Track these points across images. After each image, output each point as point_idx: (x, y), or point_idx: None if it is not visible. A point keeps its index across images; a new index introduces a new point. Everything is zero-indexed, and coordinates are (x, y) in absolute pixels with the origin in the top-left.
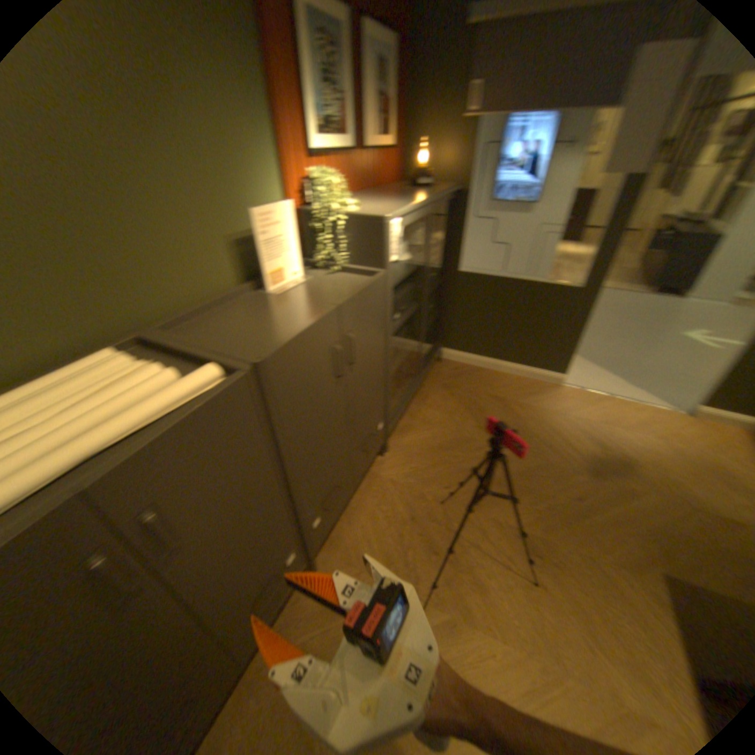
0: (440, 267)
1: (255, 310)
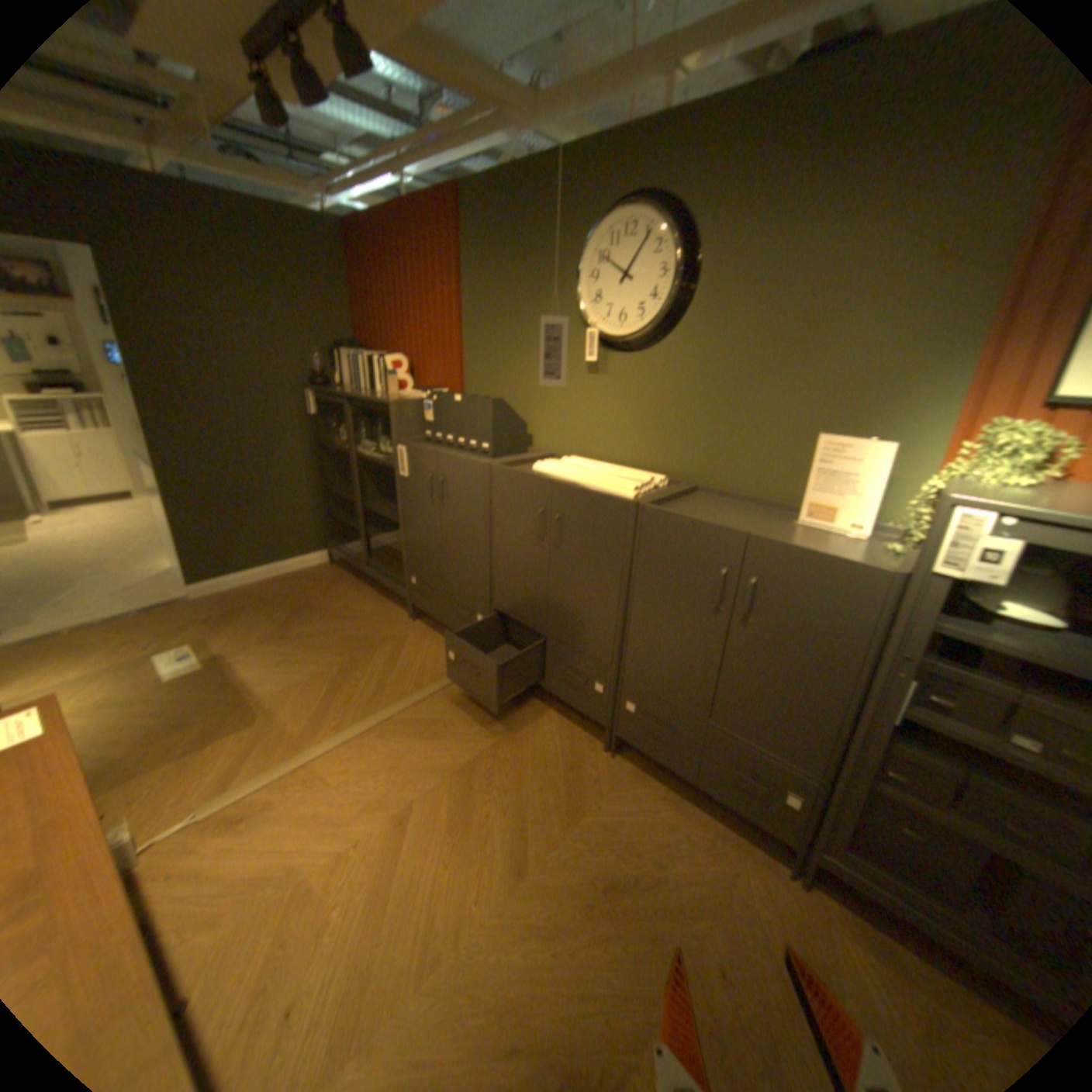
0: None
1: (750, 515)
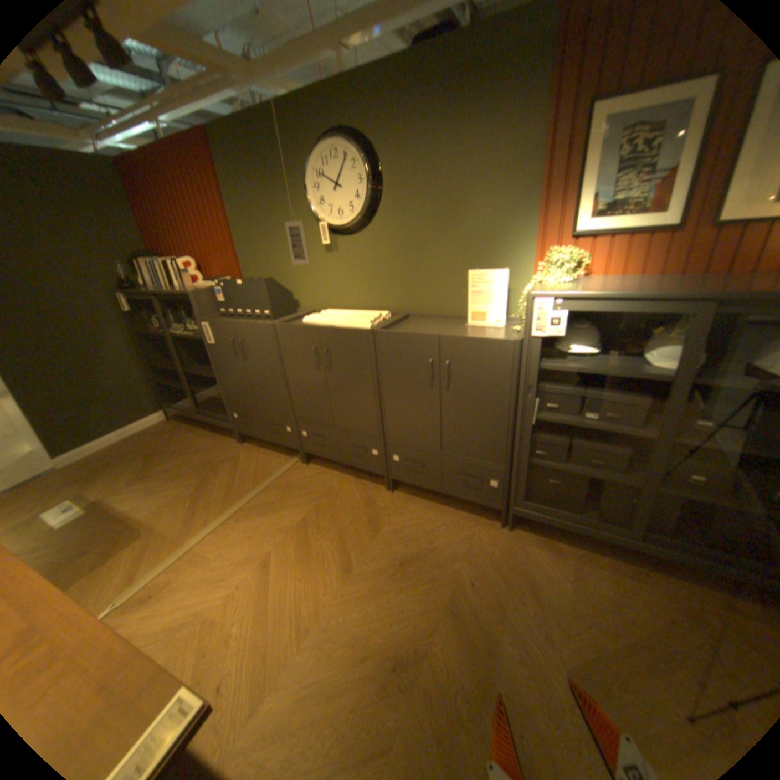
0: None
1: (441, 326)
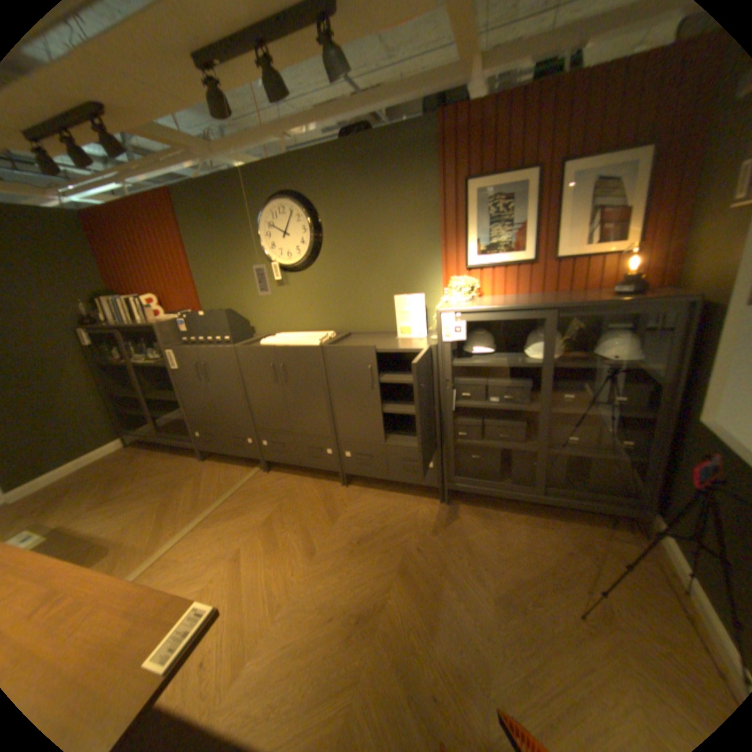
0: (677, 404)
1: (377, 340)
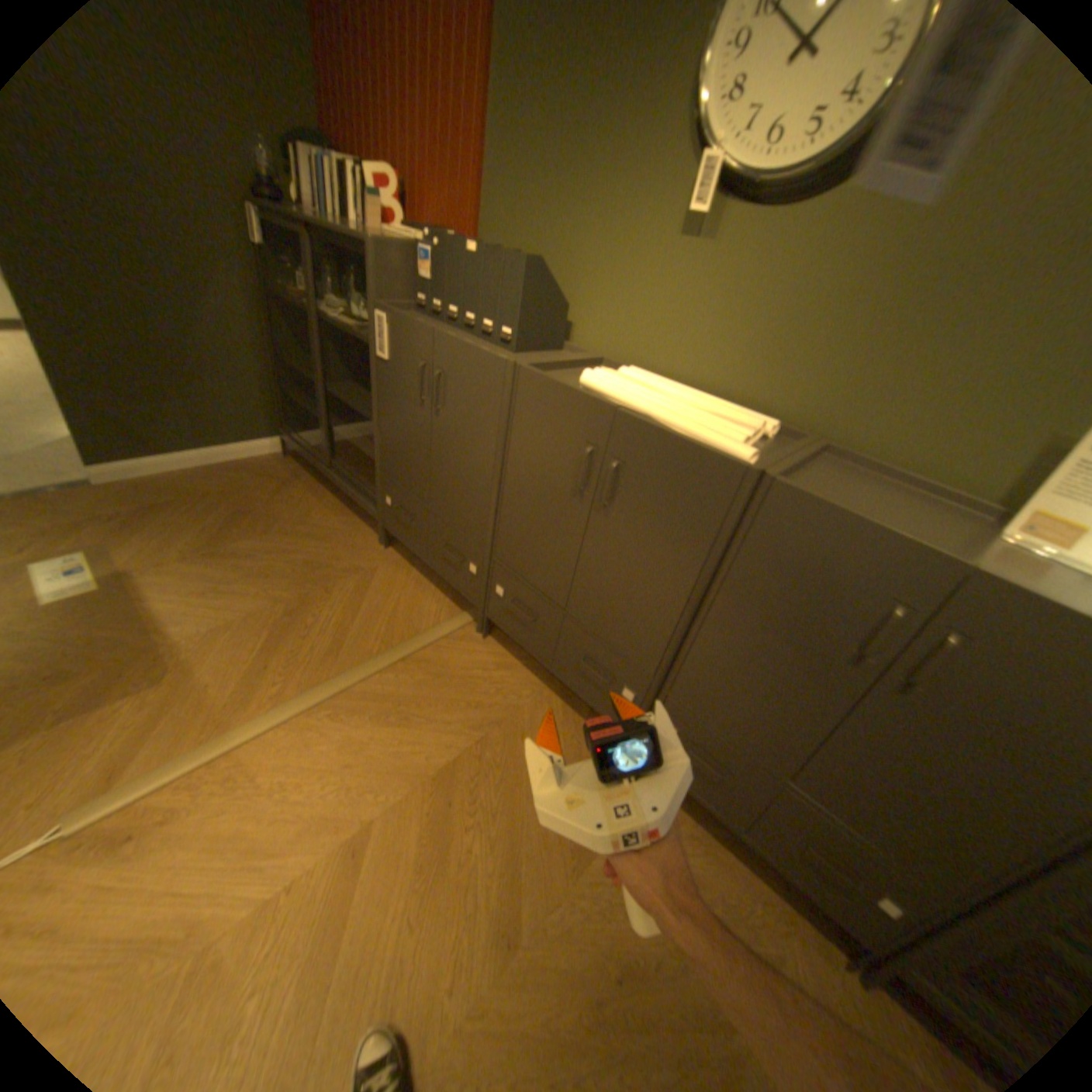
0: None
1: (924, 510)
